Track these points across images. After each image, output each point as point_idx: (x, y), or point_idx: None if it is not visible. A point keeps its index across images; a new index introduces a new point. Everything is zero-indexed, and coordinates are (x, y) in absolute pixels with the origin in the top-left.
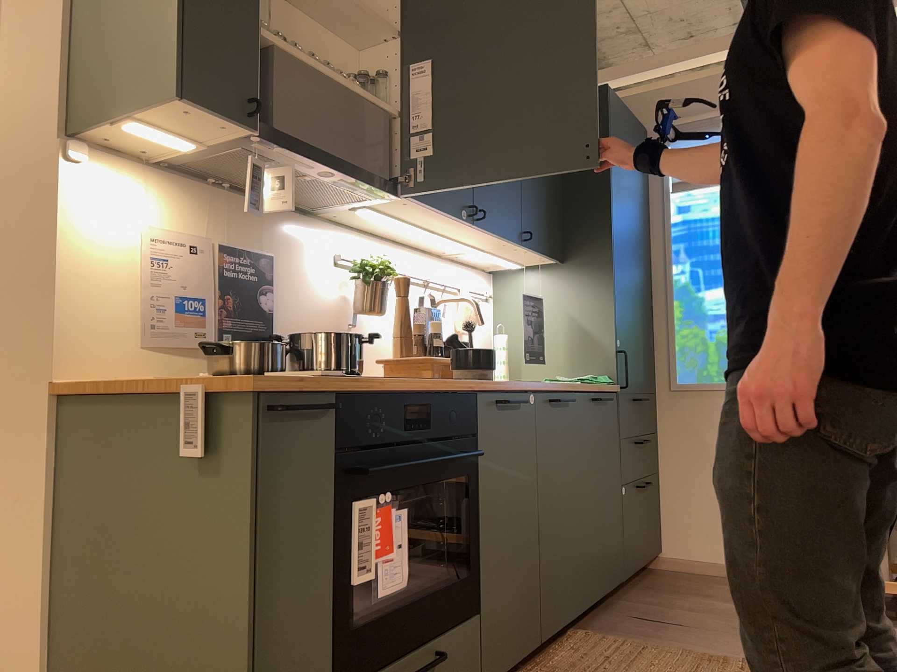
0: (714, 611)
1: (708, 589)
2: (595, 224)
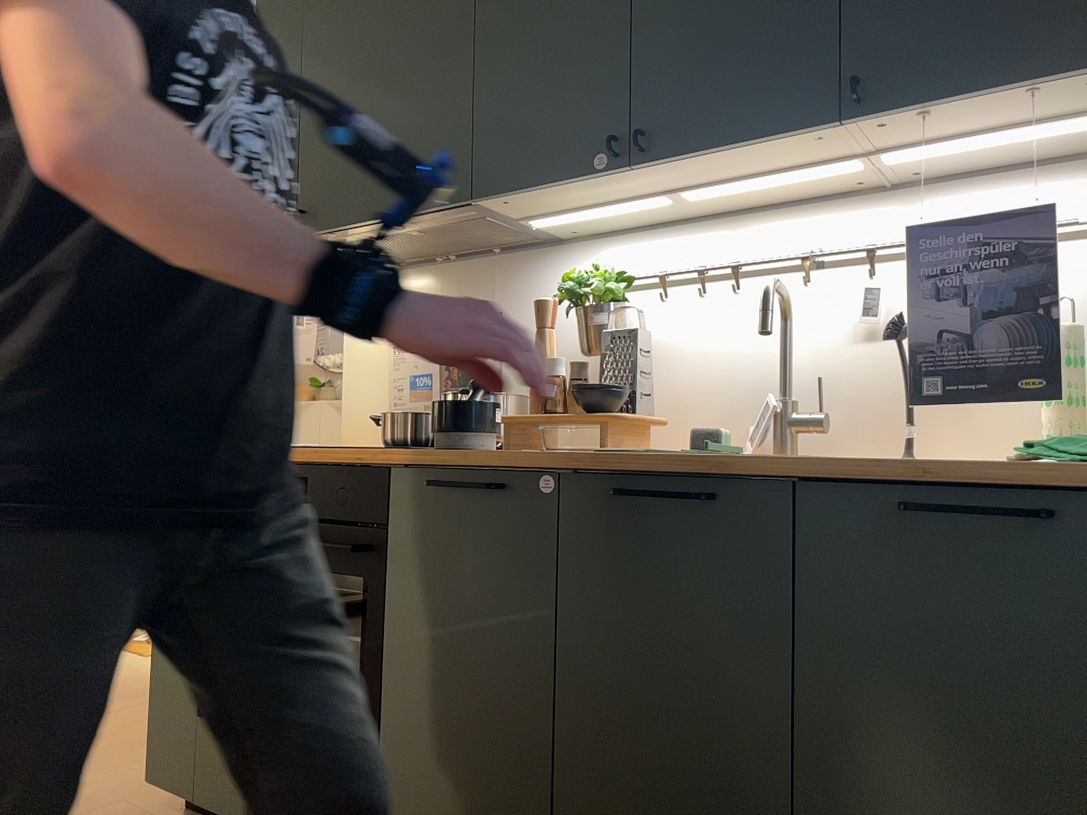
0: None
1: None
2: None
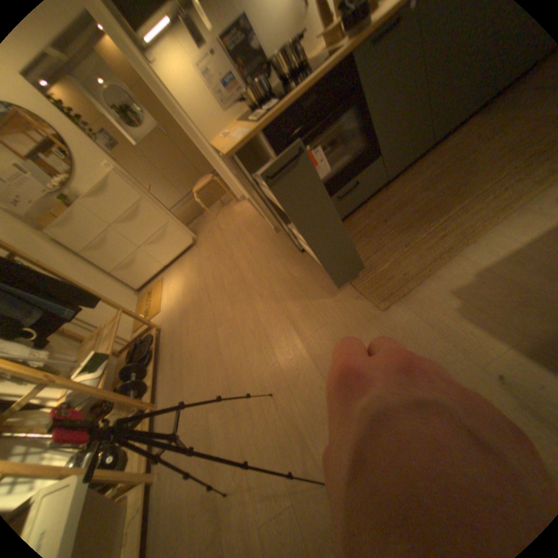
0: None
1: None
2: None
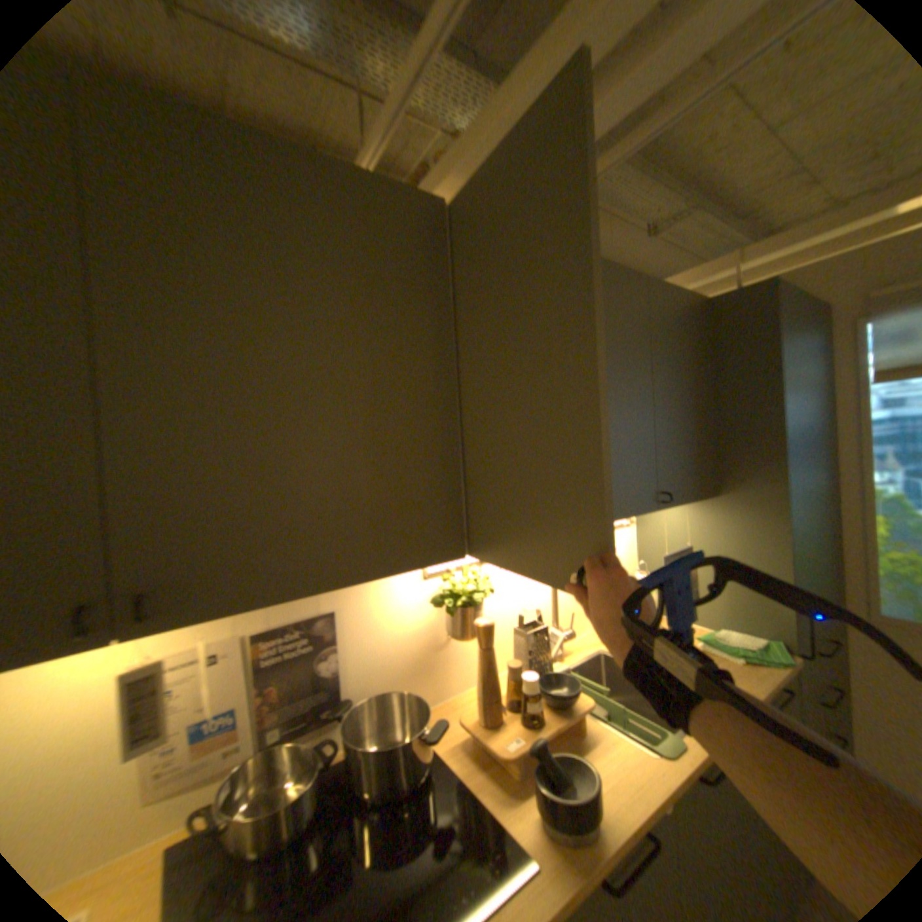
0: None
1: None
2: (761, 455)
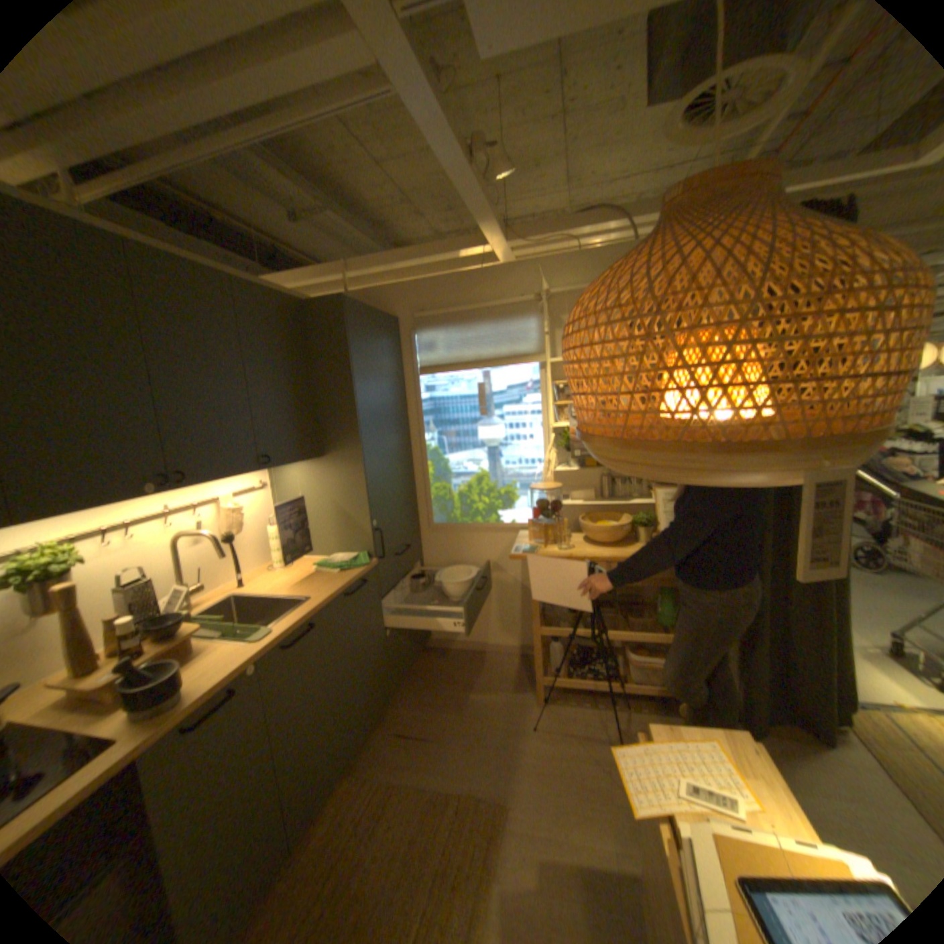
0: (453, 711)
1: (456, 673)
2: (344, 425)
